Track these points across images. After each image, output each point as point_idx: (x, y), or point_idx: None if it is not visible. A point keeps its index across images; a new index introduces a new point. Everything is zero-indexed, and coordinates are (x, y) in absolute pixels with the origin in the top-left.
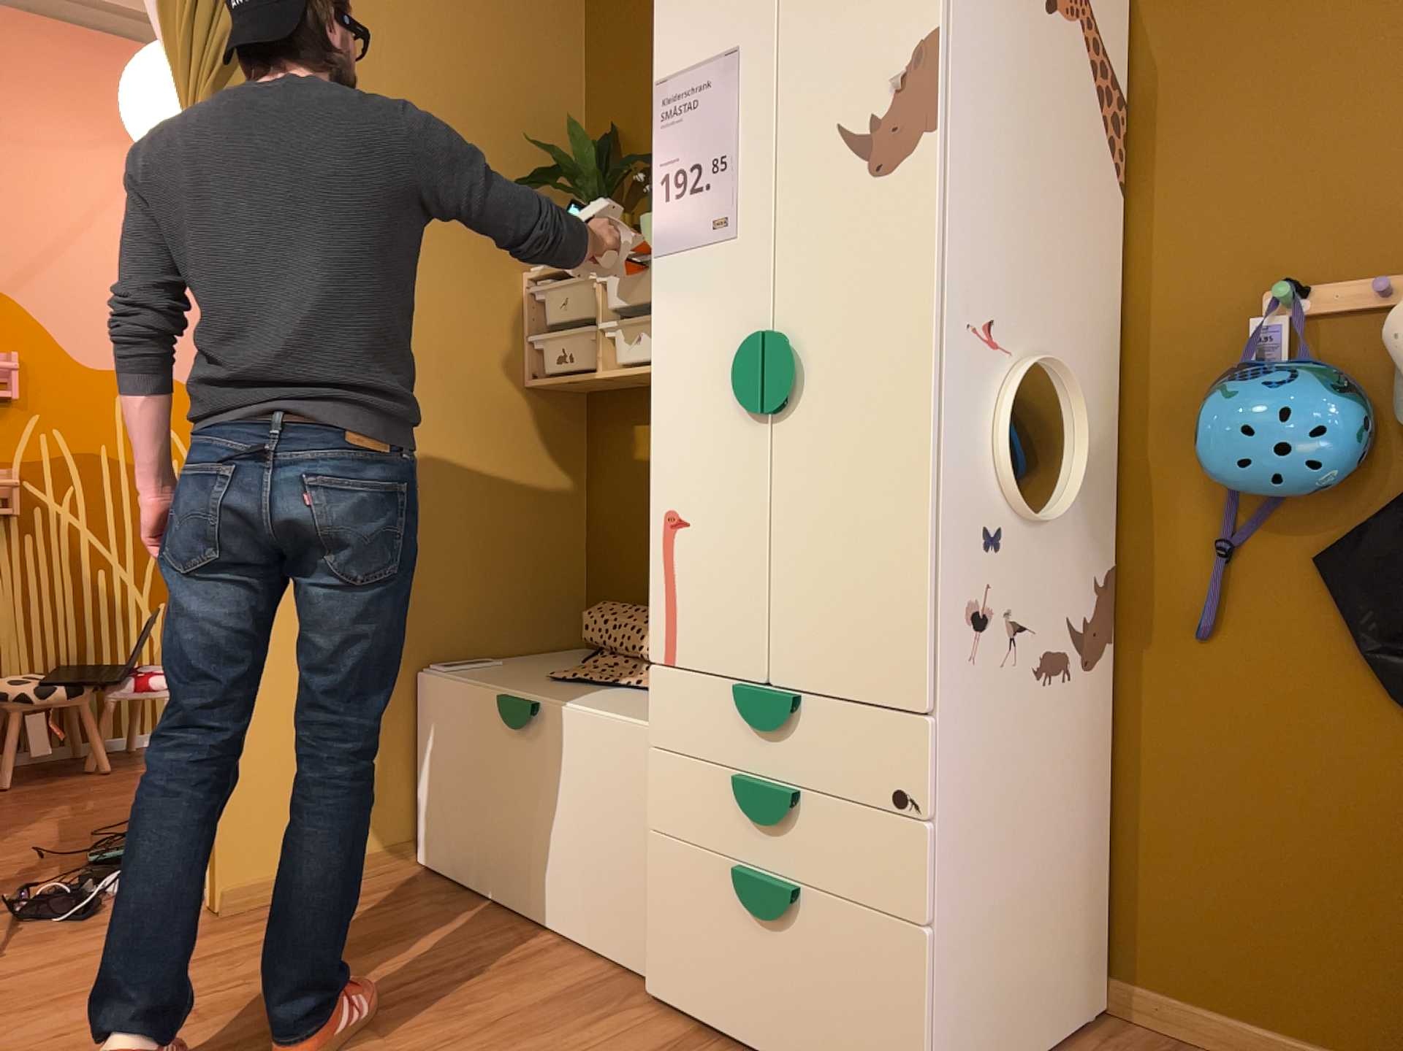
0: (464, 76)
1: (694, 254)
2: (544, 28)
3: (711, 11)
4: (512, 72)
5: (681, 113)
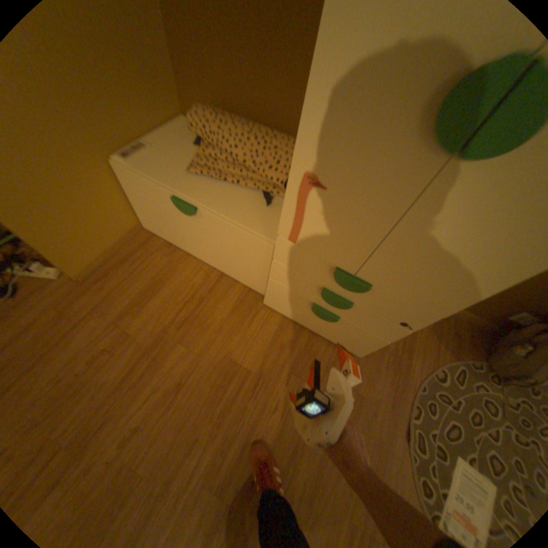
0: None
1: None
2: None
3: None
4: None
5: None
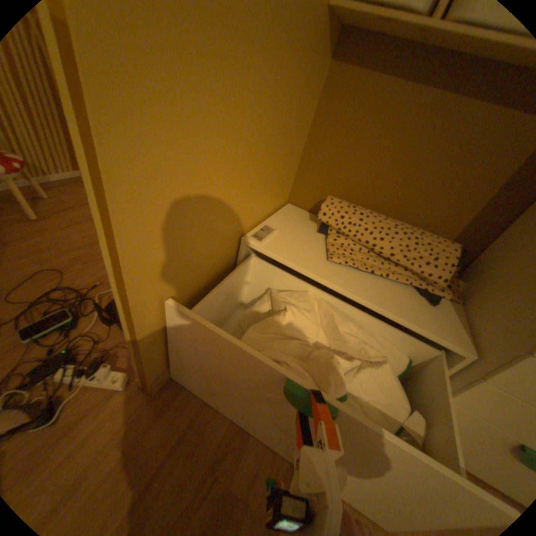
0: None
1: None
2: None
3: None
4: None
5: None
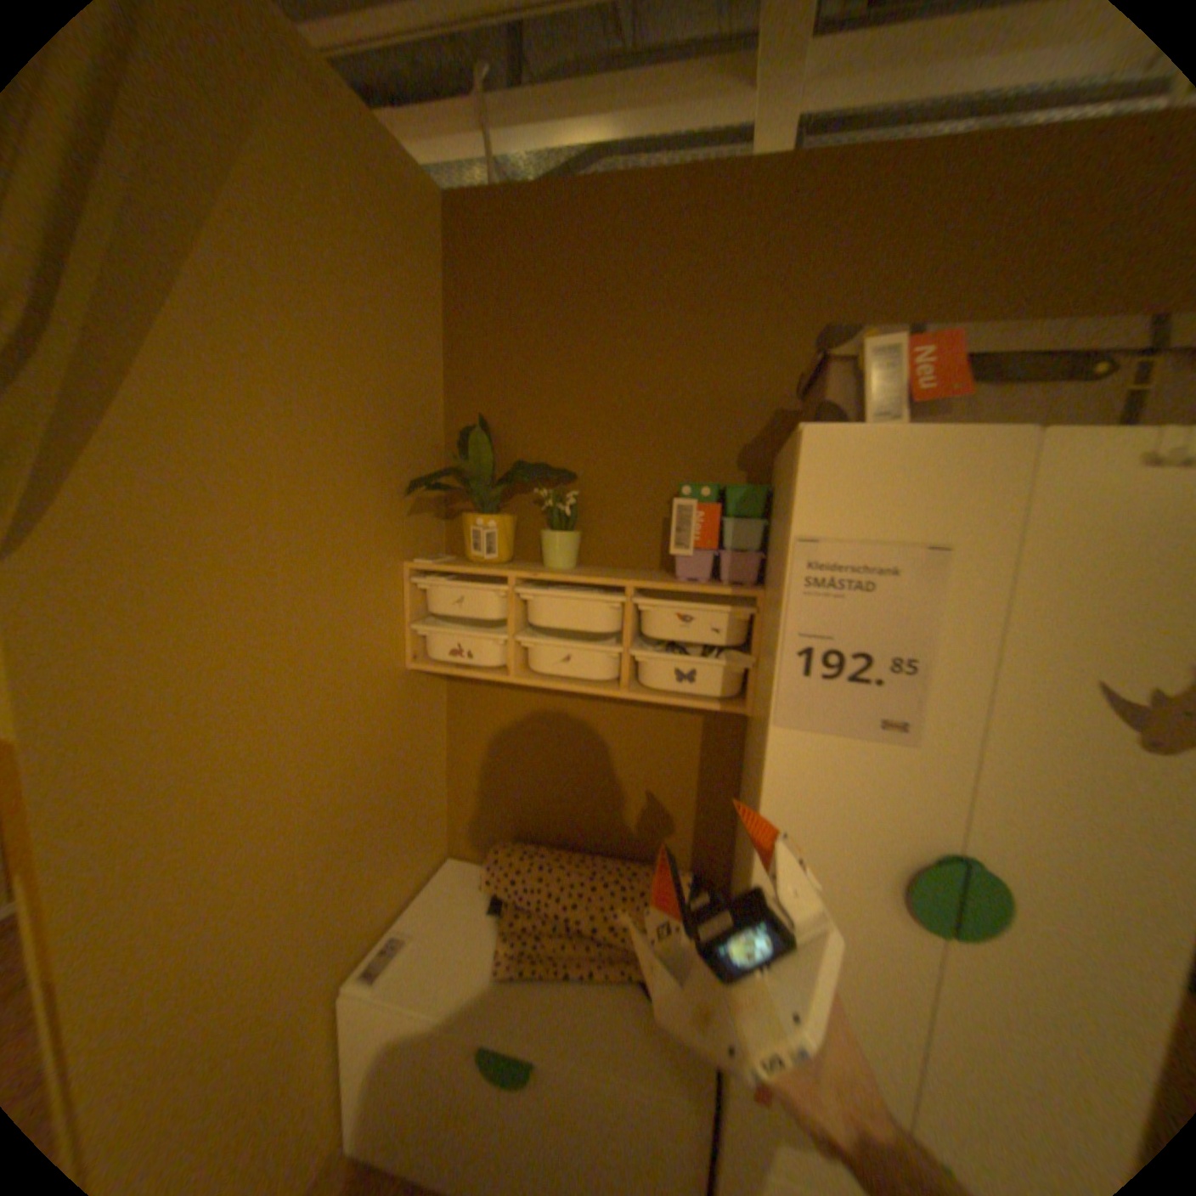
0: (348, 354)
1: (845, 743)
2: (413, 300)
3: (910, 483)
4: (389, 350)
5: (843, 586)
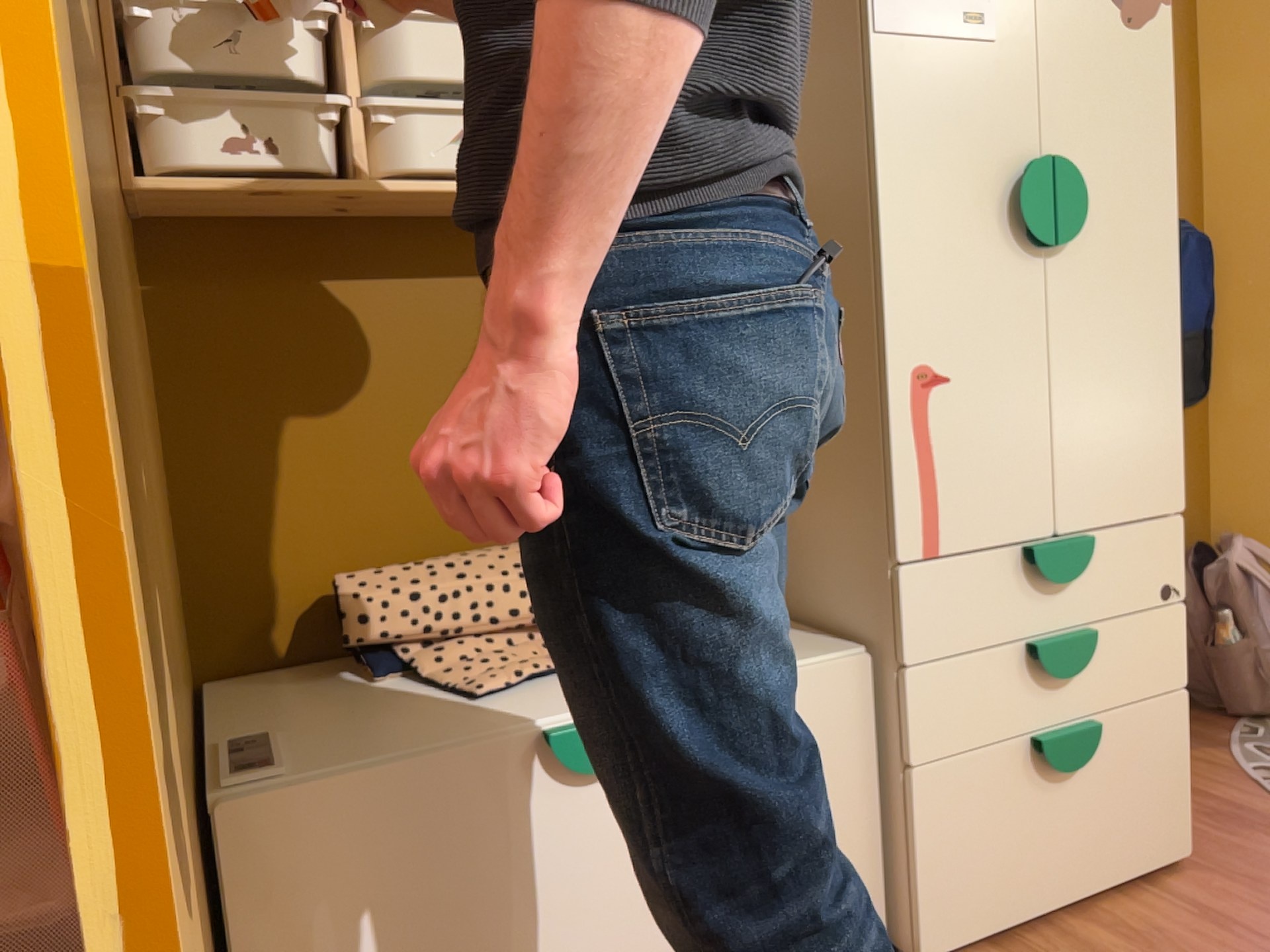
0: None
1: (938, 46)
2: None
3: None
4: None
5: None
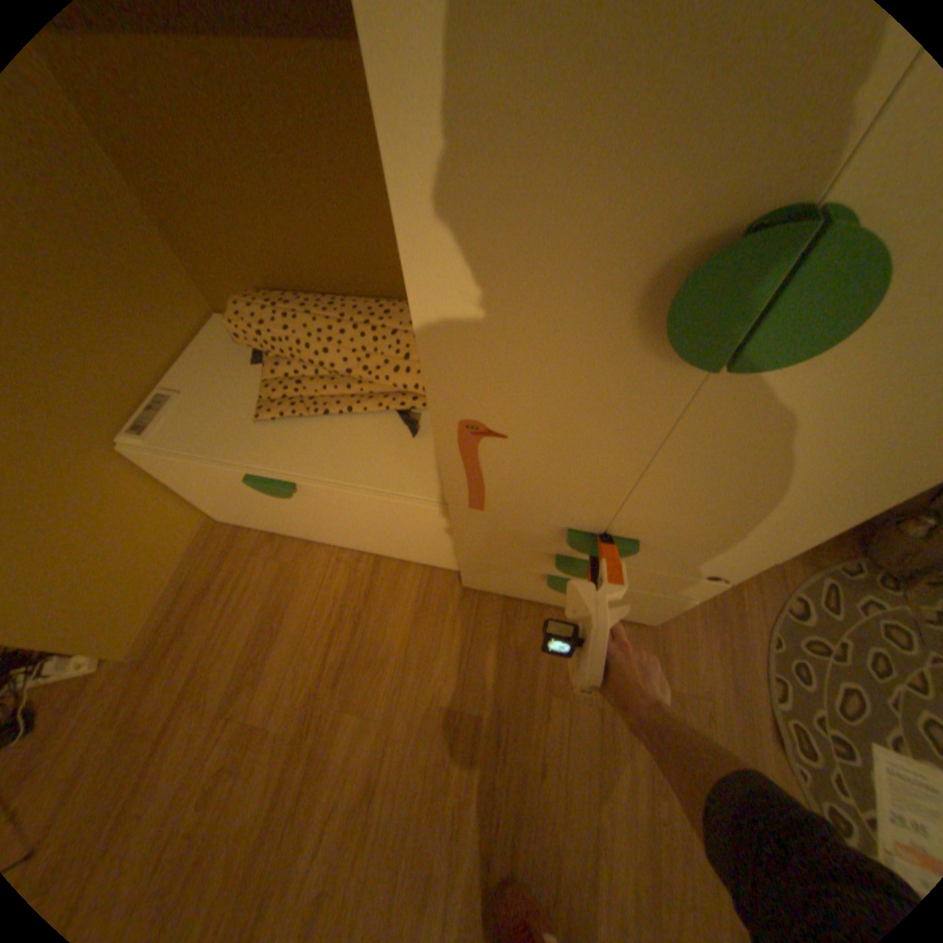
0: None
1: None
2: None
3: None
4: None
5: None
